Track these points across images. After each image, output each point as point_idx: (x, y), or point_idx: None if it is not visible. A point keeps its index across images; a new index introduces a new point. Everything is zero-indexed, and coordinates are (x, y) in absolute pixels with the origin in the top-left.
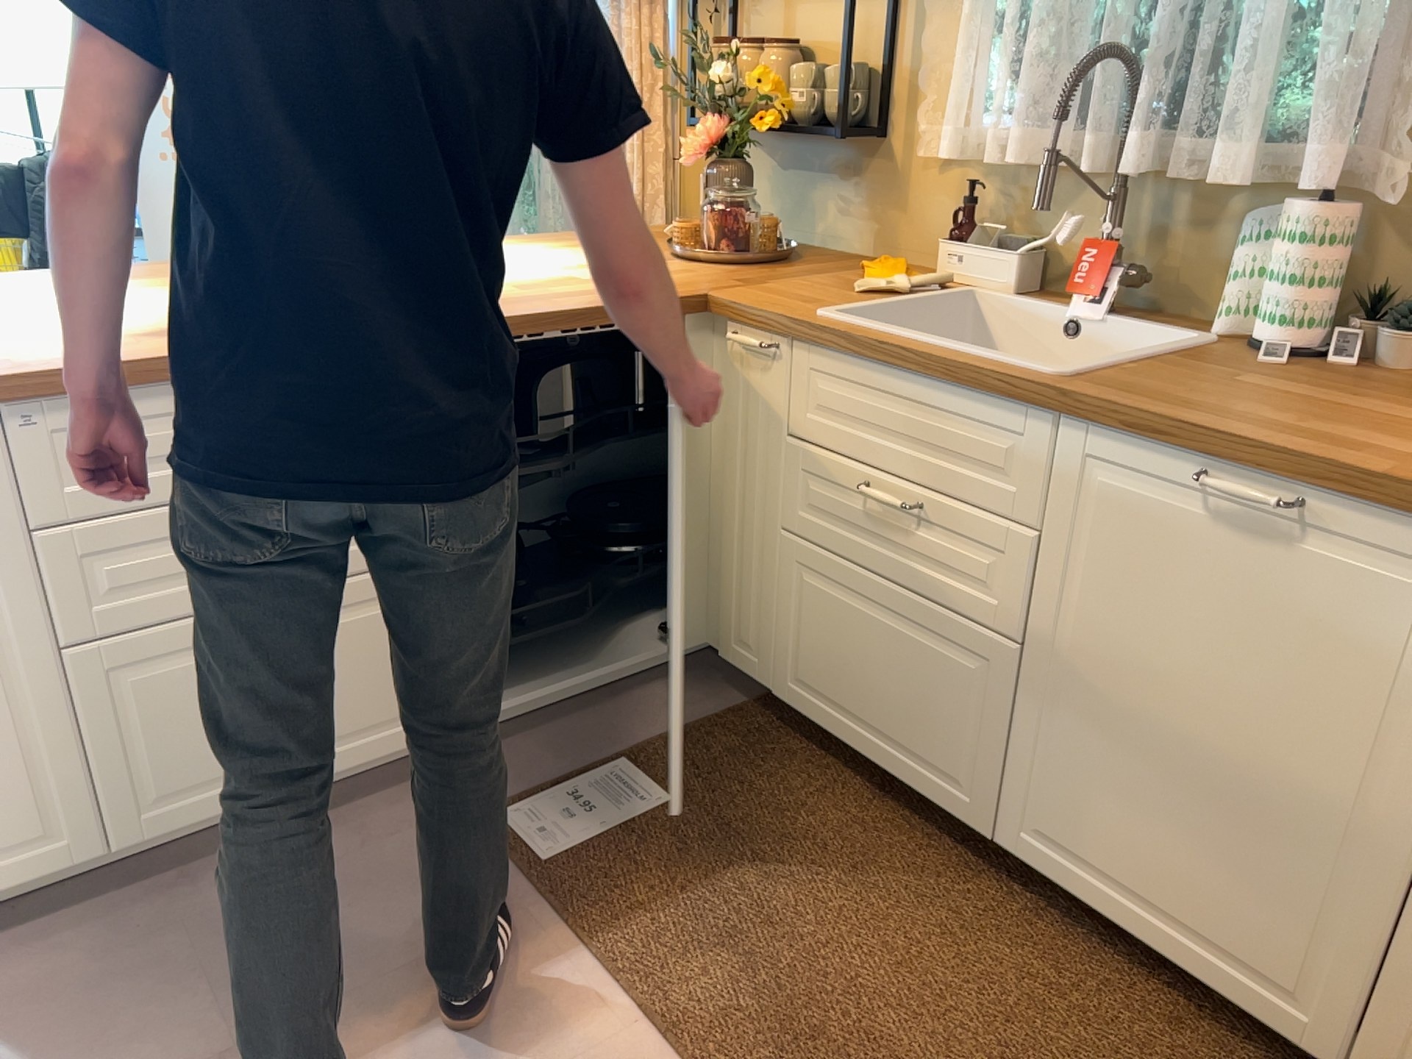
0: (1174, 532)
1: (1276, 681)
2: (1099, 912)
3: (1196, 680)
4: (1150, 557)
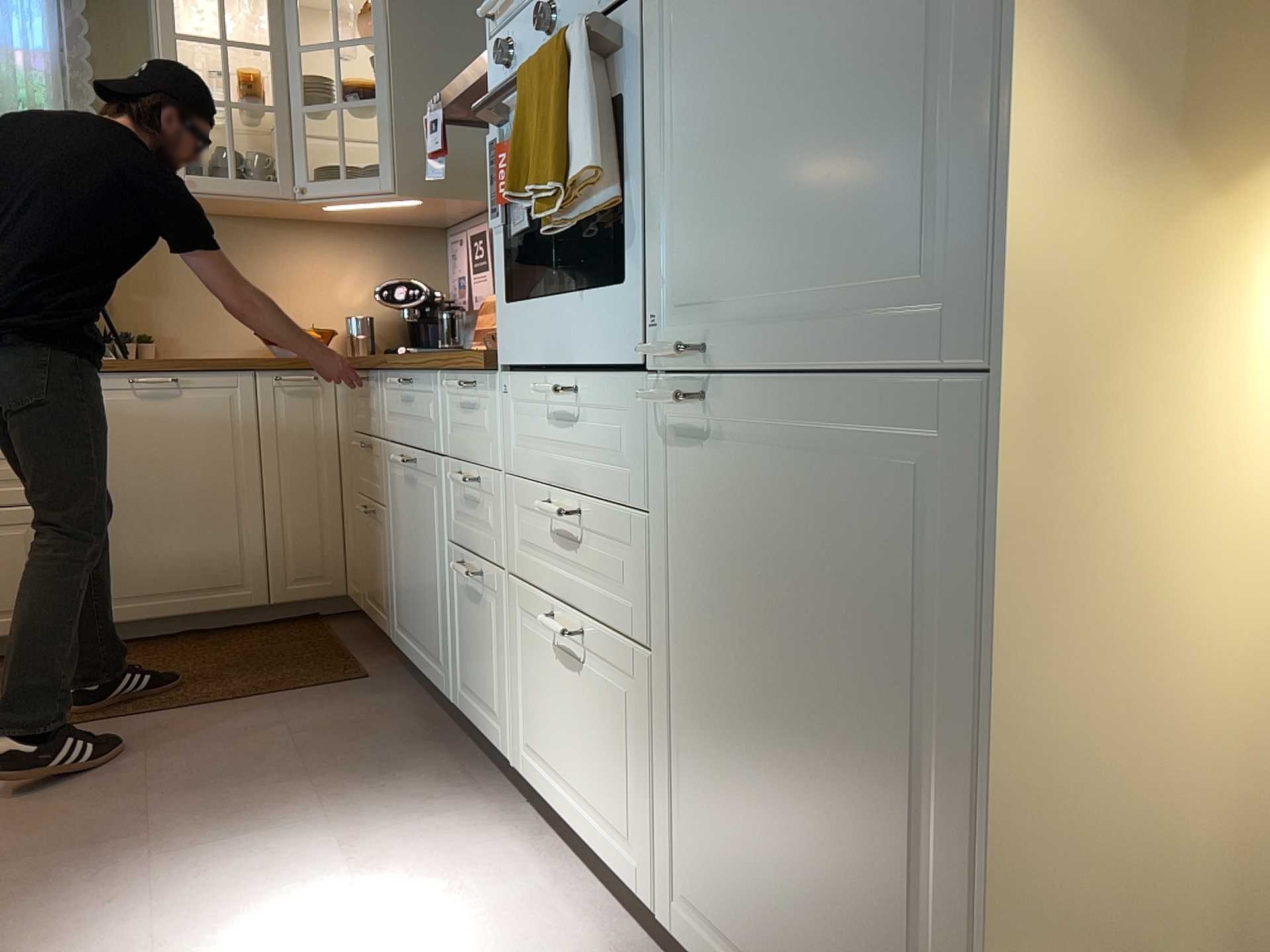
0: (123, 410)
1: (189, 454)
2: (143, 619)
3: (155, 472)
4: (115, 426)
